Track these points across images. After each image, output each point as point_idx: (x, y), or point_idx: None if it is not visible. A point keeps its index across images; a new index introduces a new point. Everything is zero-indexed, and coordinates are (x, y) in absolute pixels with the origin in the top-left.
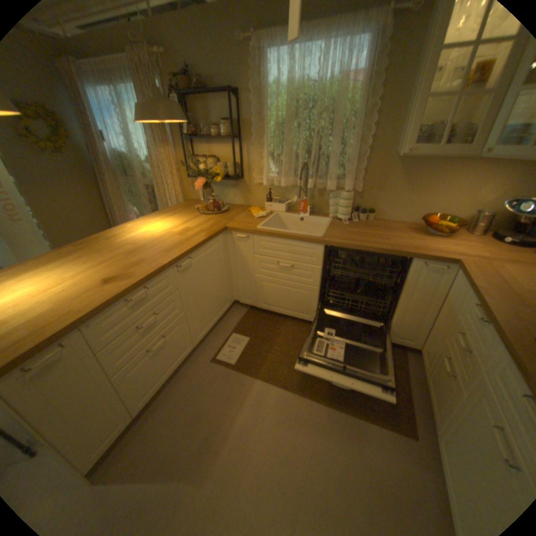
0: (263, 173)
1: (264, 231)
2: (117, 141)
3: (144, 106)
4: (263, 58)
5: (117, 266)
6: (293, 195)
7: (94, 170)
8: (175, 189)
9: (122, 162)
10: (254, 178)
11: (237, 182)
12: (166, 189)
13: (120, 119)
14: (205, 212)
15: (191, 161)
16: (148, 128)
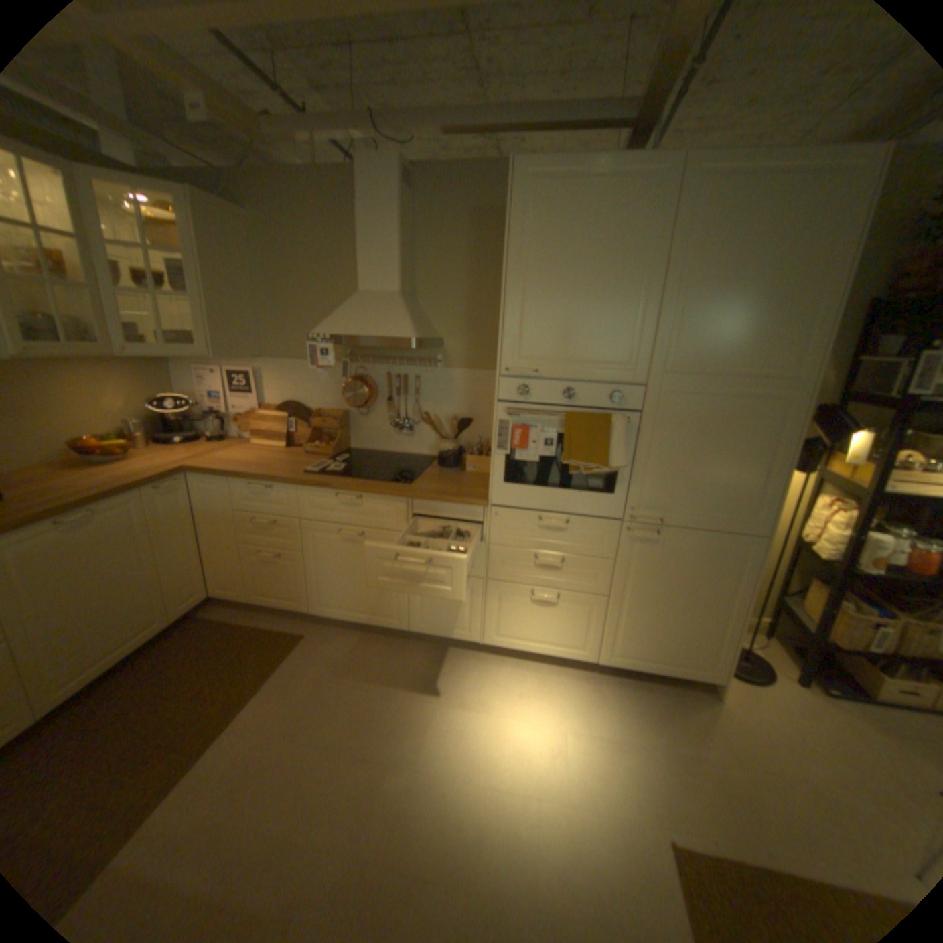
0: None
1: None
2: None
3: None
4: None
5: None
6: None
7: None
8: None
9: None
10: None
11: None
12: None
13: None
14: None
15: None
16: None
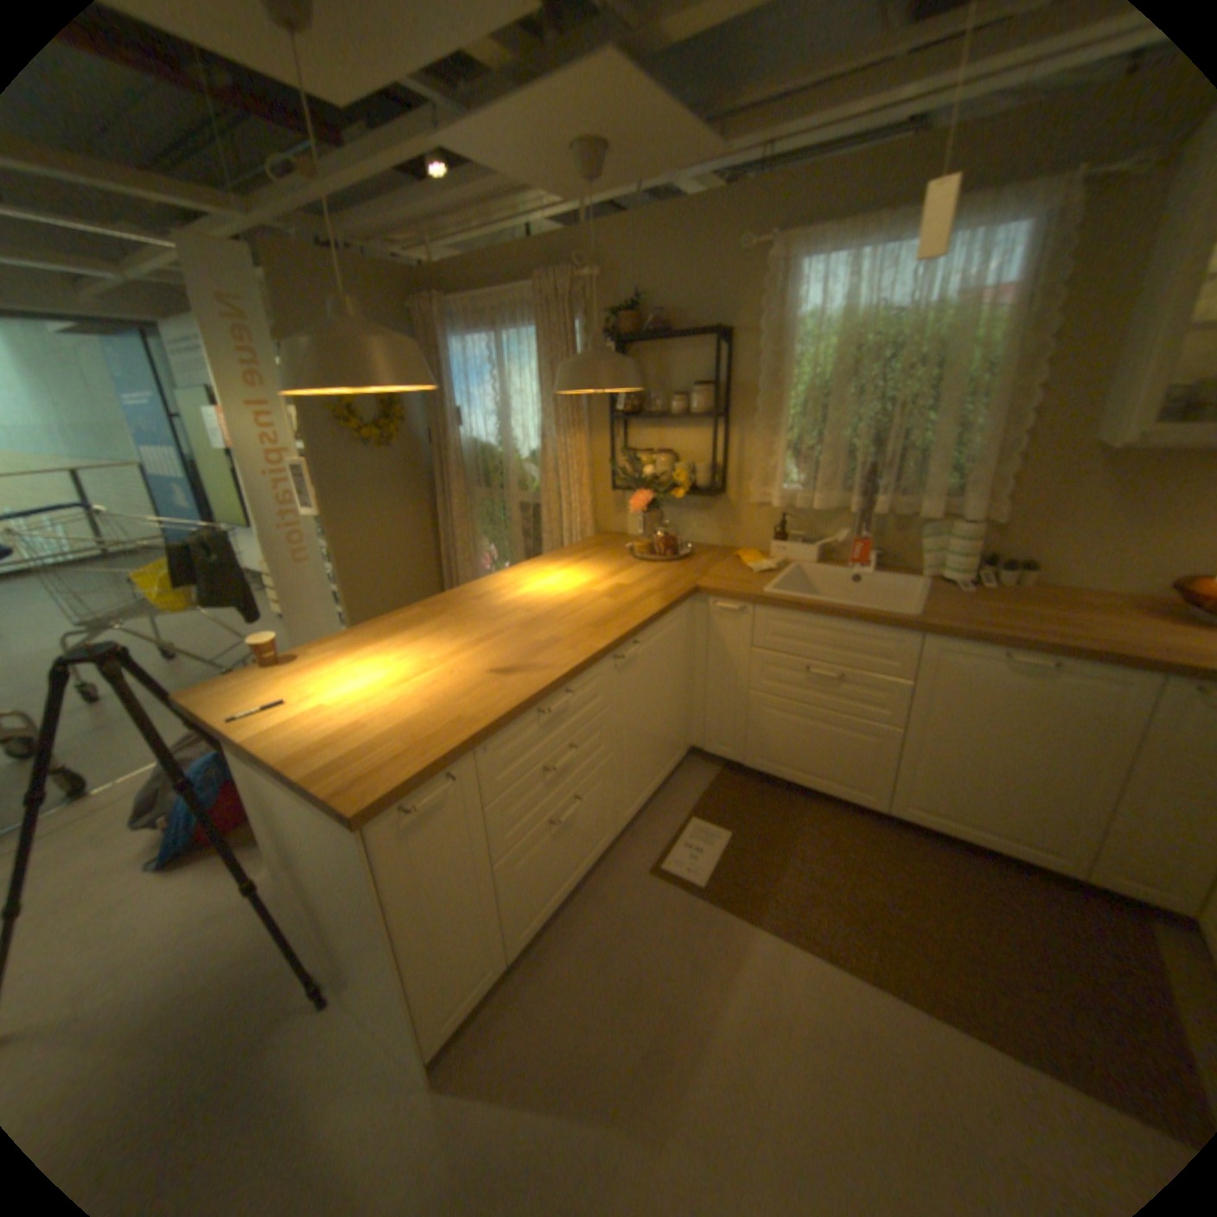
0: (770, 483)
1: (781, 599)
2: (484, 425)
3: (579, 367)
4: (792, 275)
5: (512, 647)
6: (835, 528)
7: (429, 475)
8: (581, 511)
9: (483, 462)
10: (748, 493)
11: (711, 499)
12: (563, 511)
13: (495, 388)
14: (647, 557)
15: (625, 461)
16: (548, 403)
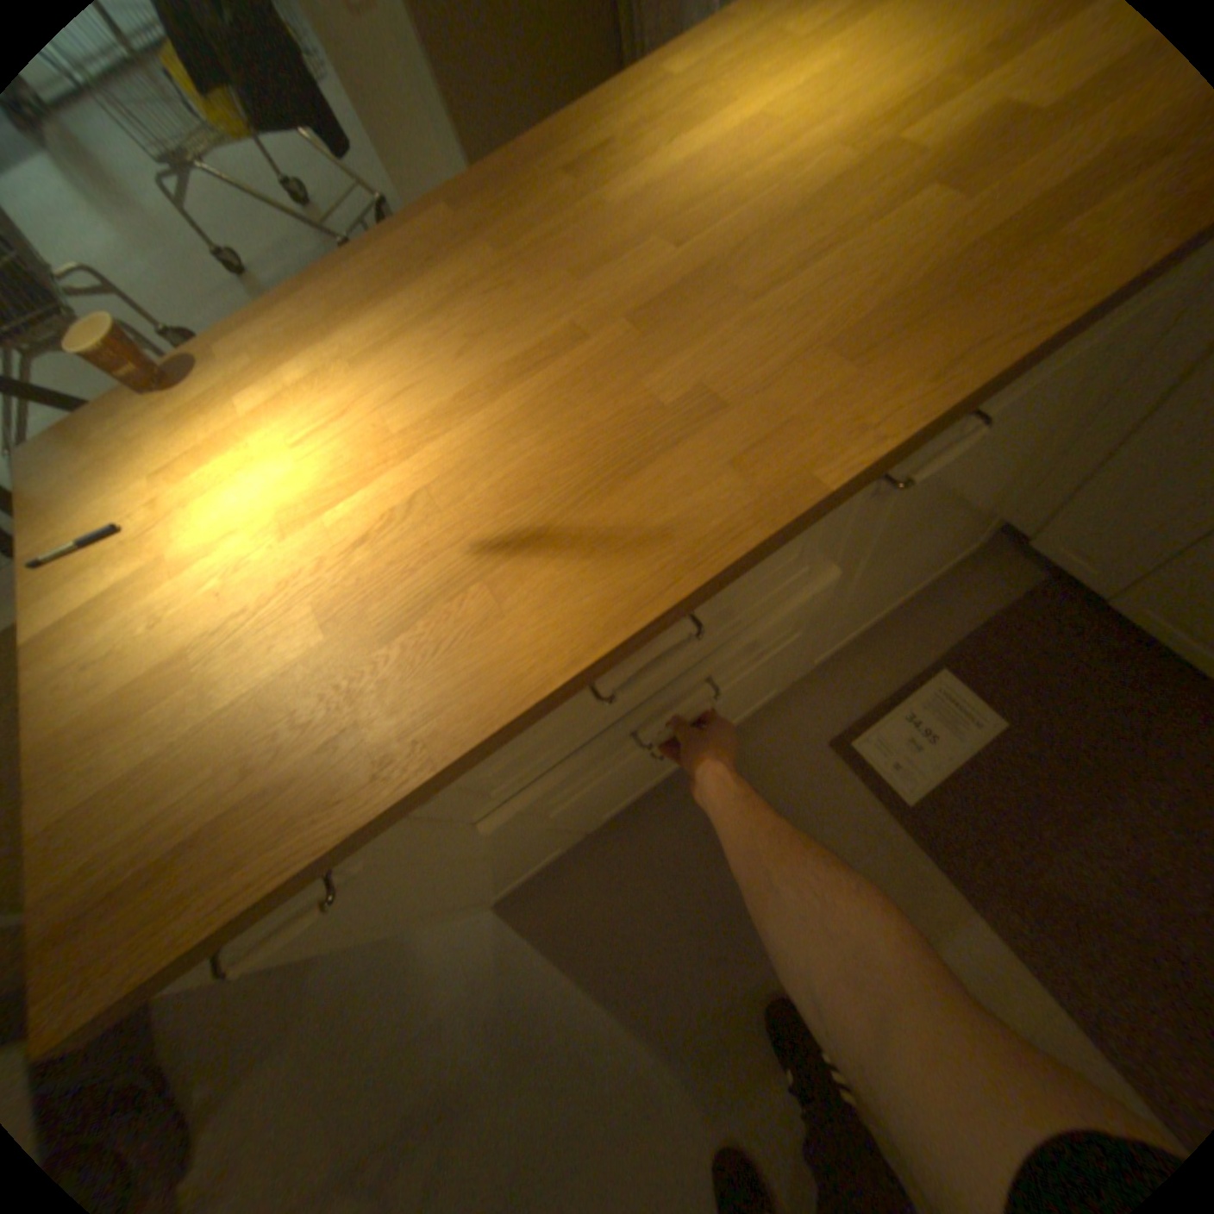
0: None
1: None
2: None
3: None
4: None
5: (582, 420)
6: None
7: None
8: None
9: None
10: None
11: None
12: None
13: None
14: None
15: None
16: None
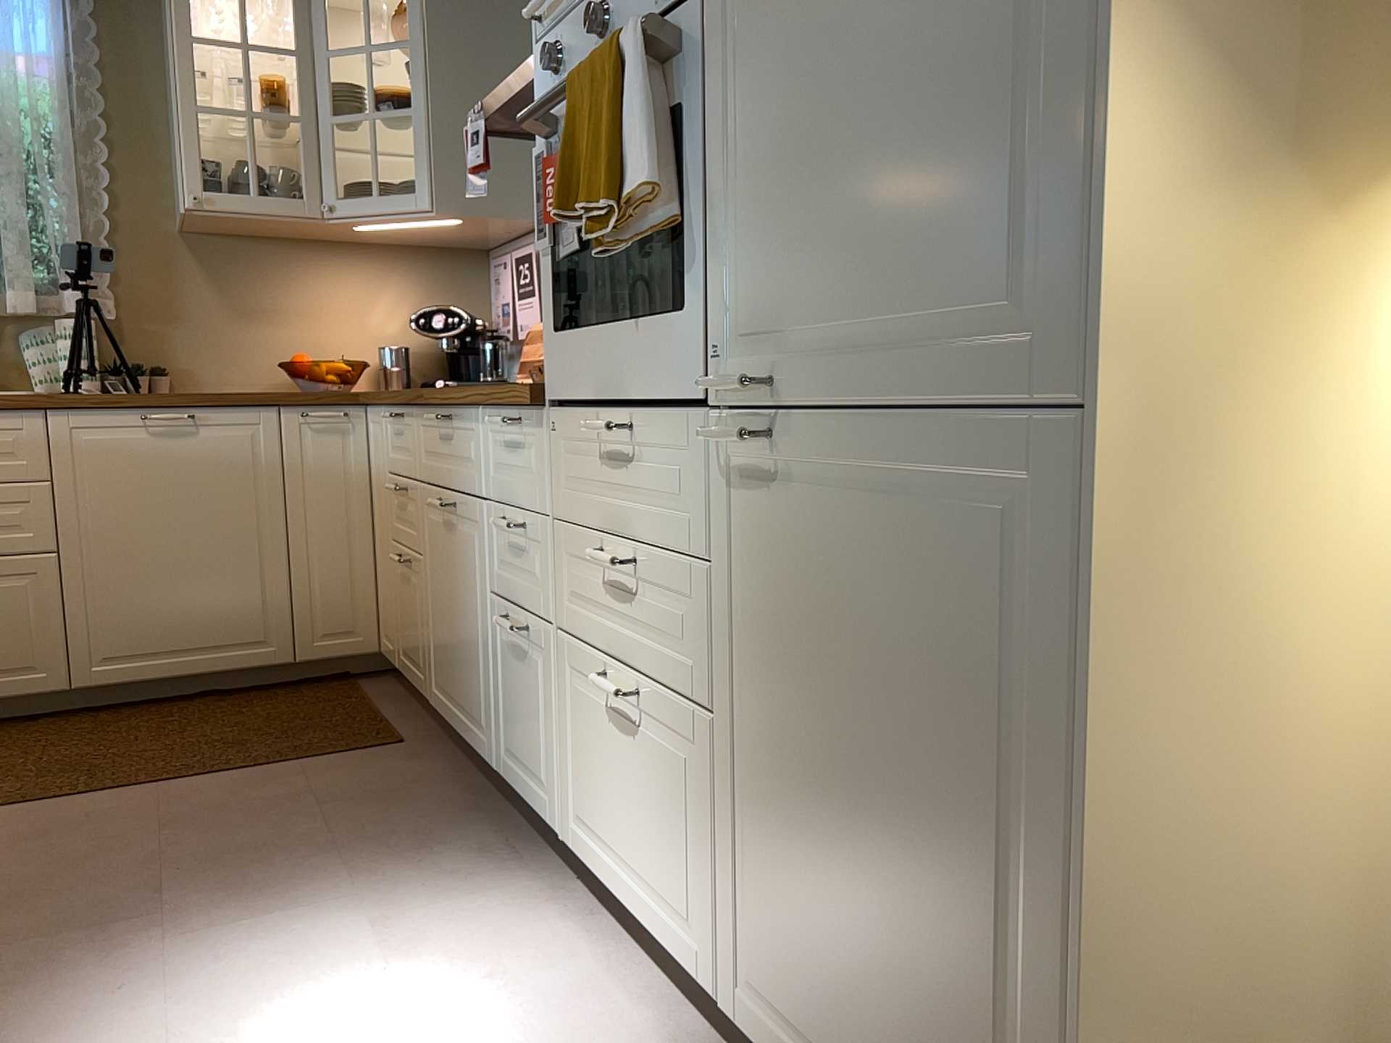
0: None
1: None
2: None
3: None
4: None
5: None
6: None
7: None
8: None
9: None
10: None
11: None
12: None
13: None
14: None
15: None
16: None
